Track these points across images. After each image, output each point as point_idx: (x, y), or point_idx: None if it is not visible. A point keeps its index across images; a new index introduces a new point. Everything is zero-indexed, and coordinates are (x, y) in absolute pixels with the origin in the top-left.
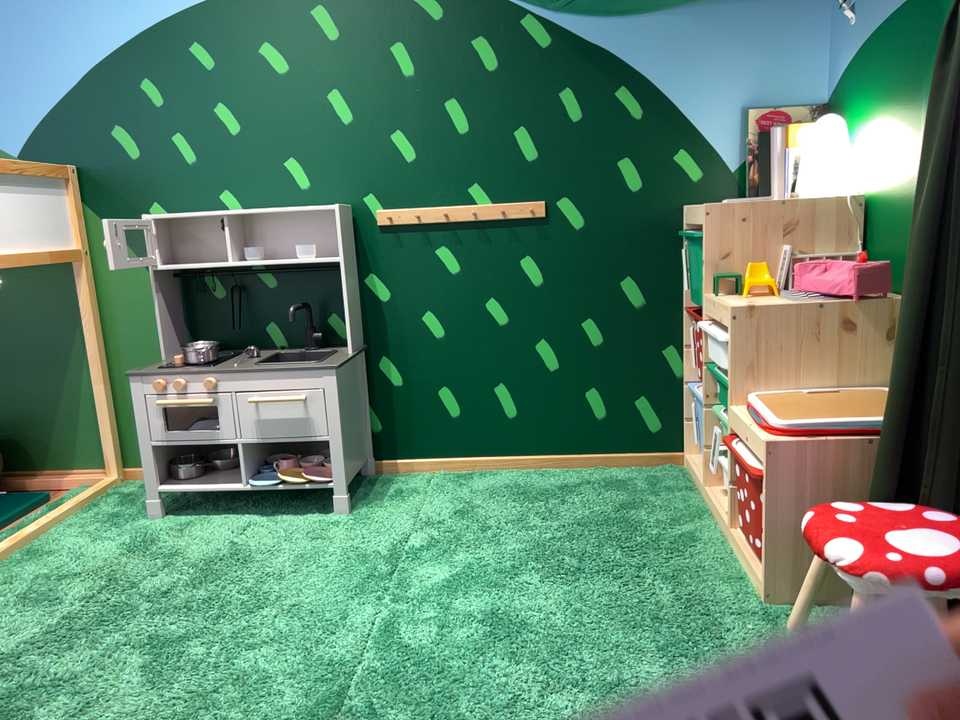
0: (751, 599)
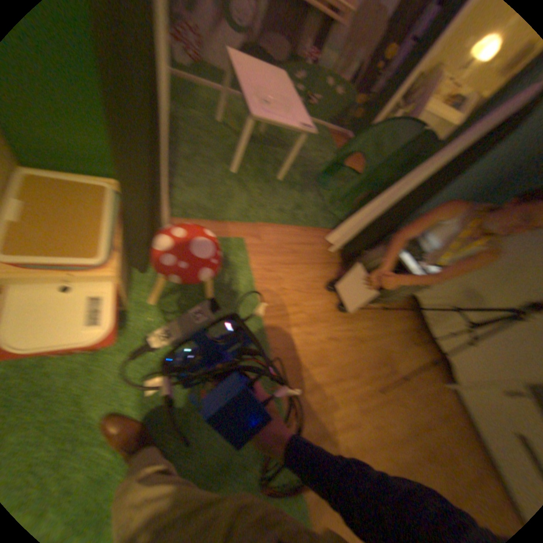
0: (123, 315)
